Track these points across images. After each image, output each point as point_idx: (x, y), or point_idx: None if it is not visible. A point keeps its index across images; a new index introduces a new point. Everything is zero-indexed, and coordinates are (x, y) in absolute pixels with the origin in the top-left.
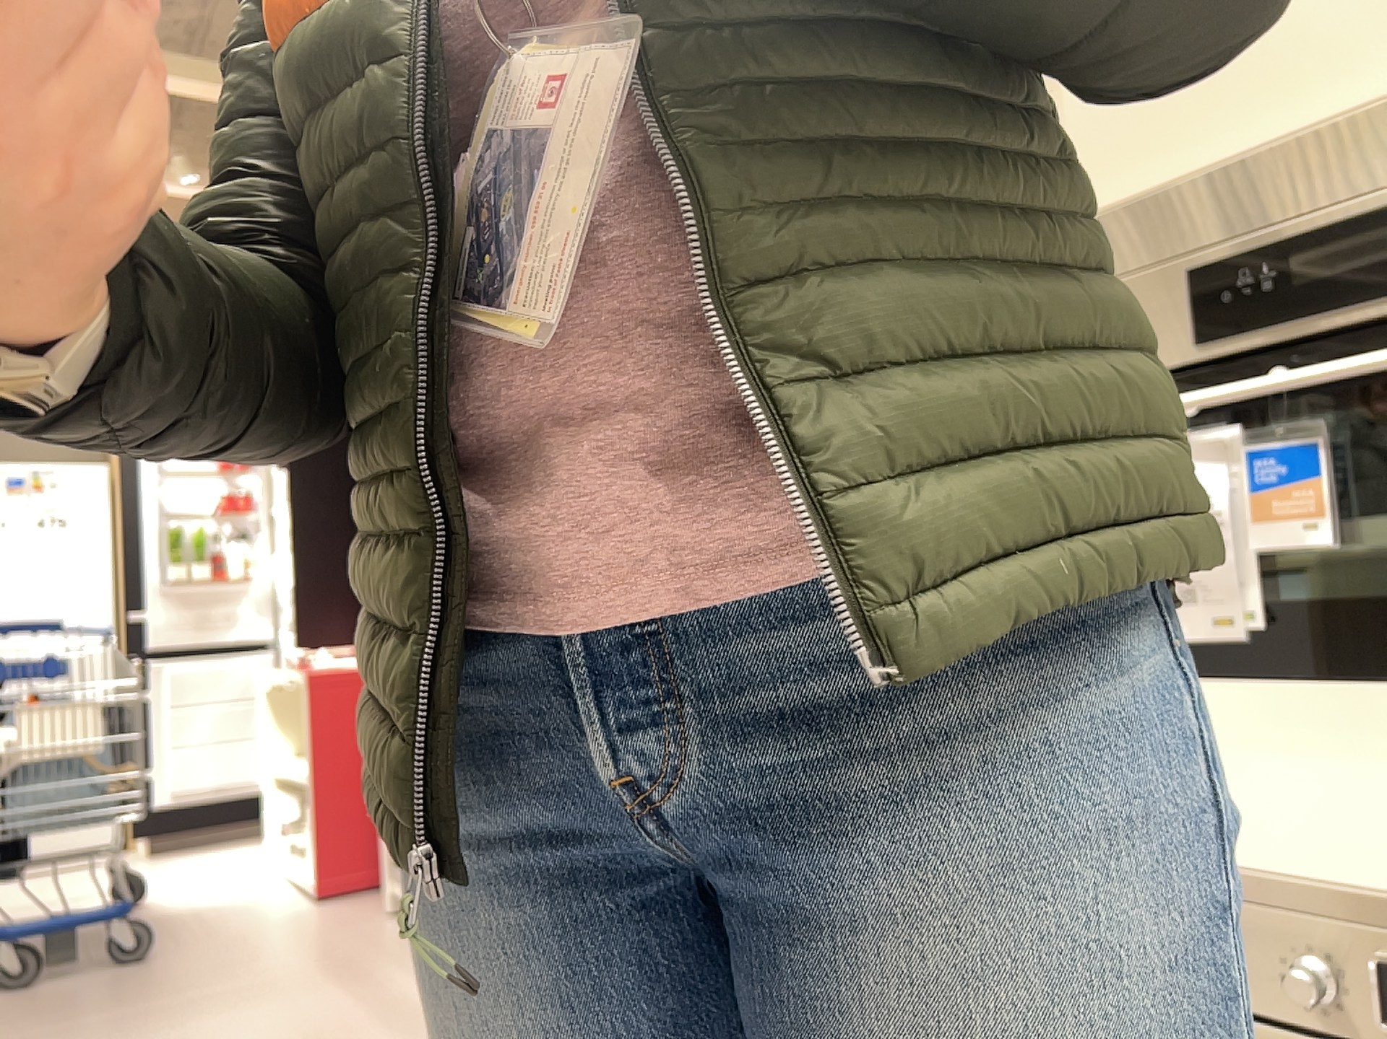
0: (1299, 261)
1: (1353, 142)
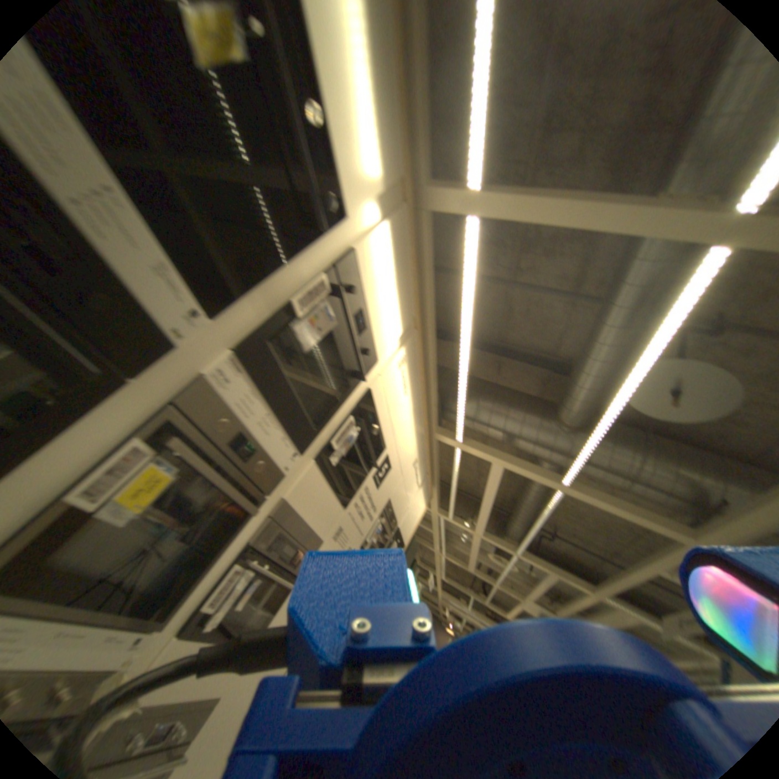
0: (286, 546)
1: (303, 531)
